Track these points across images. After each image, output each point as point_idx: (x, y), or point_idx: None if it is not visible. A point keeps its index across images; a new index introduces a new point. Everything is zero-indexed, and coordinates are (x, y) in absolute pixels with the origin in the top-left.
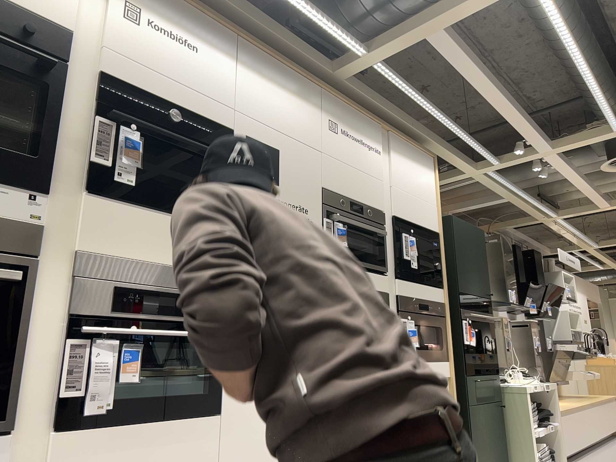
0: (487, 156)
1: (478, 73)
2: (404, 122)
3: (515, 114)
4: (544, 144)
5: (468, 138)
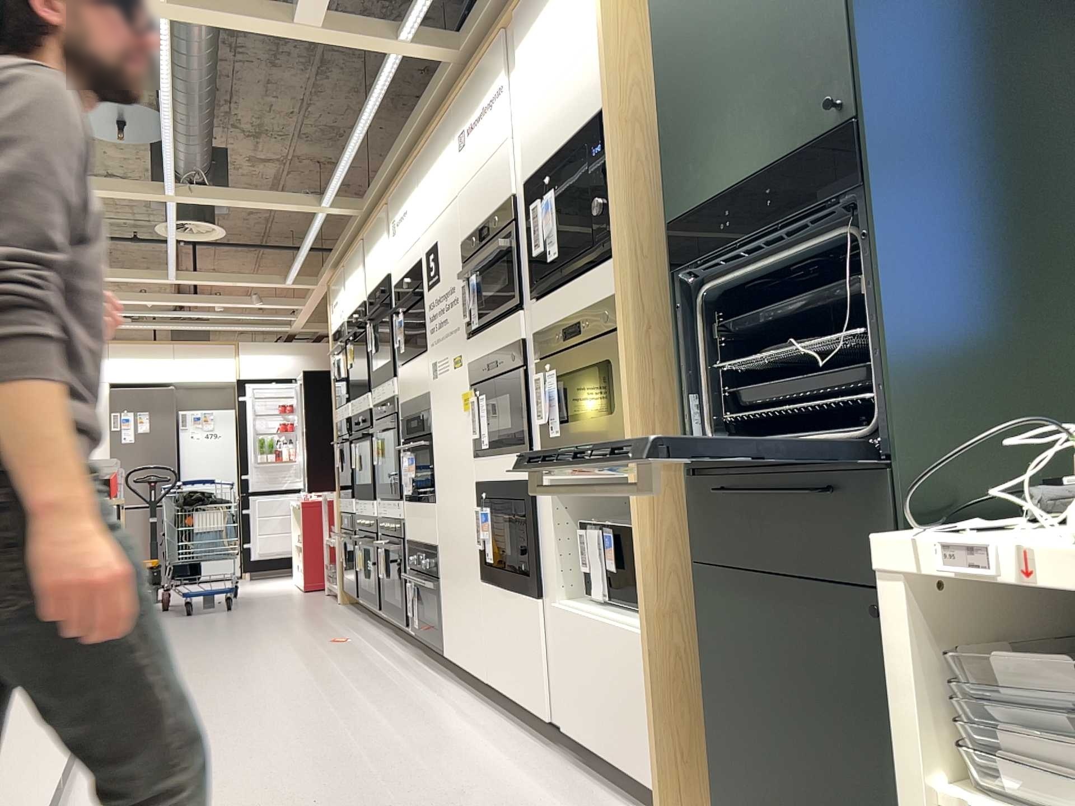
0: None
1: None
2: None
3: None
4: None
5: None
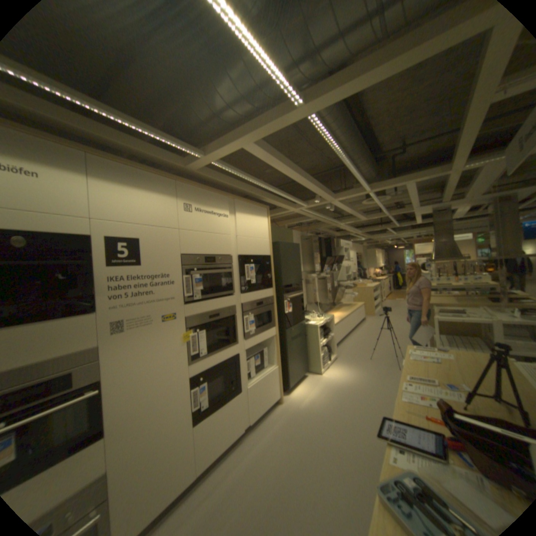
0: (300, 203)
1: (284, 166)
2: (245, 190)
3: (312, 185)
4: (331, 198)
5: (287, 196)
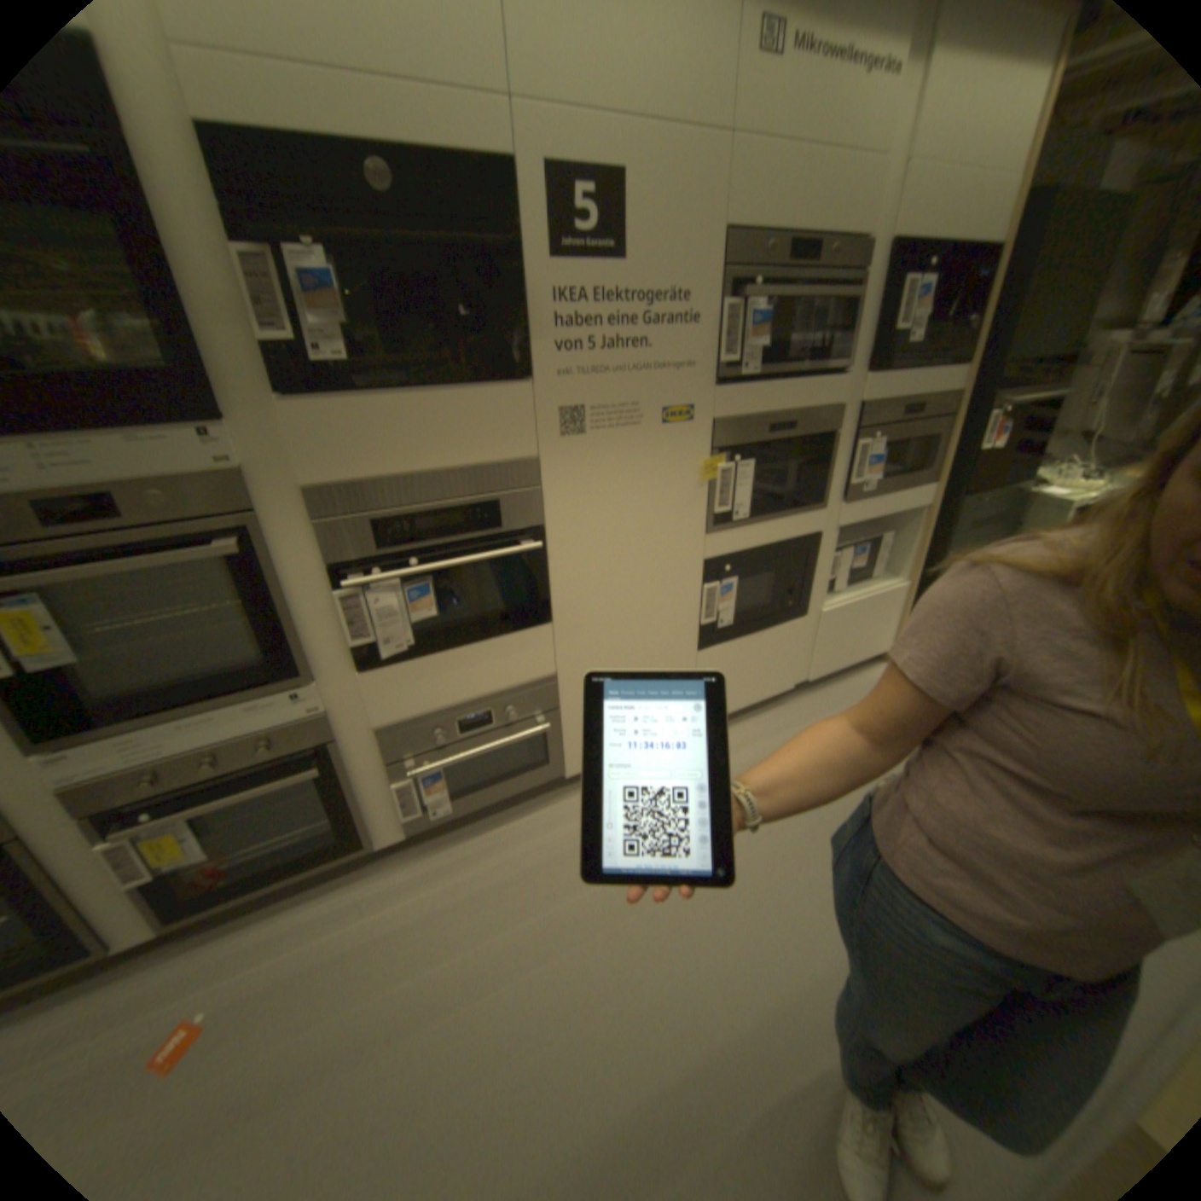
0: None
1: None
2: None
3: None
4: None
5: None
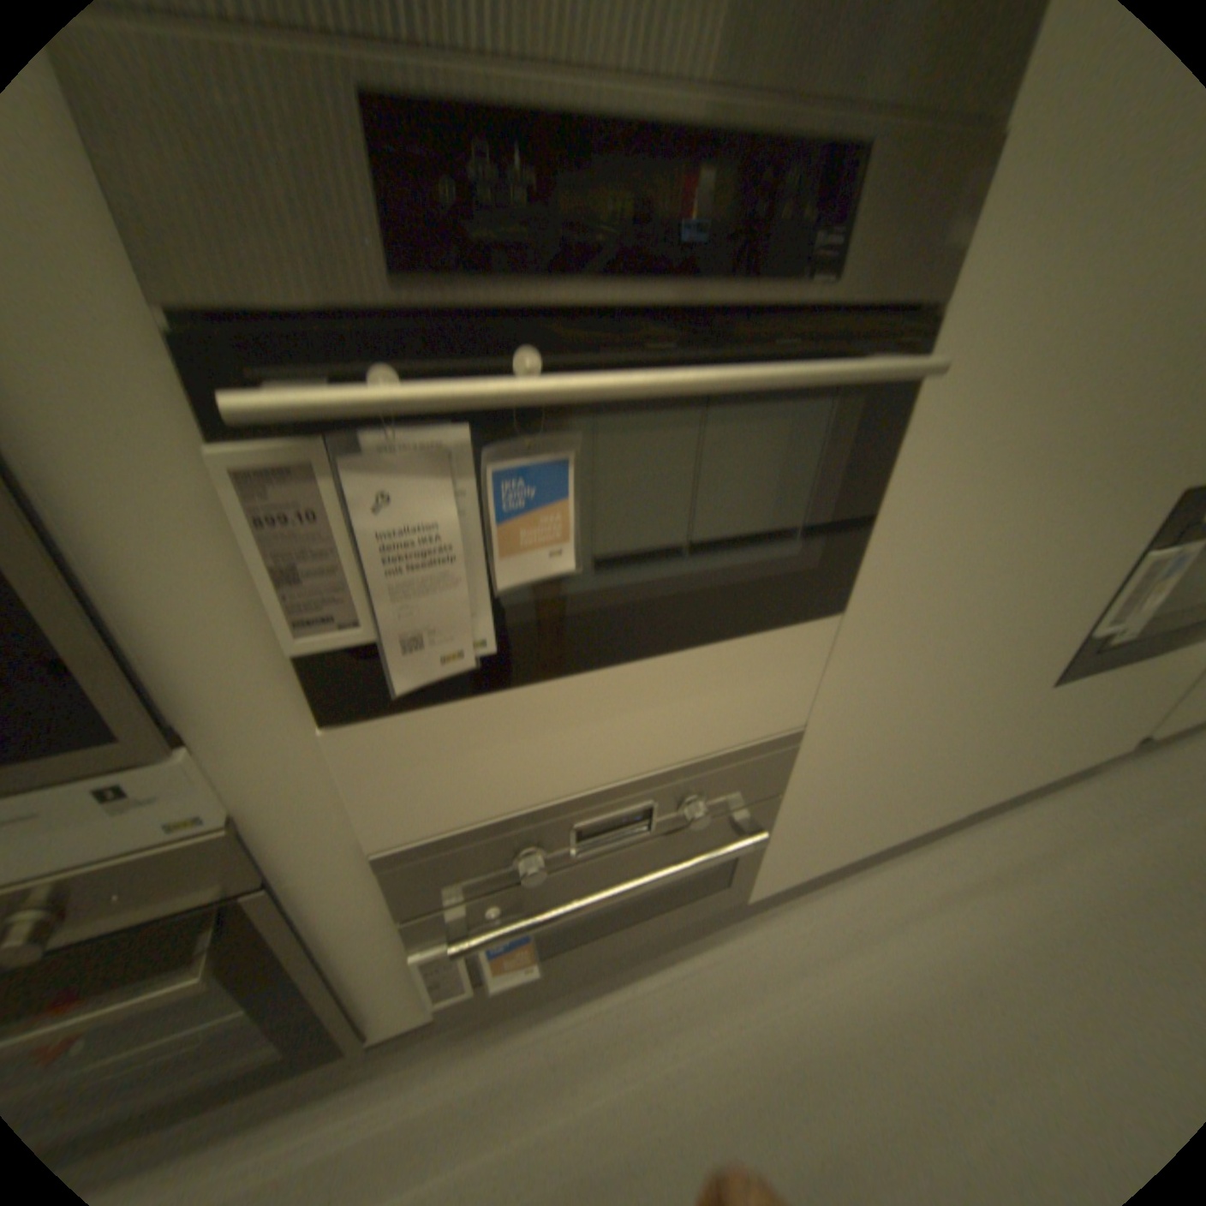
0: None
1: None
2: None
3: None
4: None
5: None
